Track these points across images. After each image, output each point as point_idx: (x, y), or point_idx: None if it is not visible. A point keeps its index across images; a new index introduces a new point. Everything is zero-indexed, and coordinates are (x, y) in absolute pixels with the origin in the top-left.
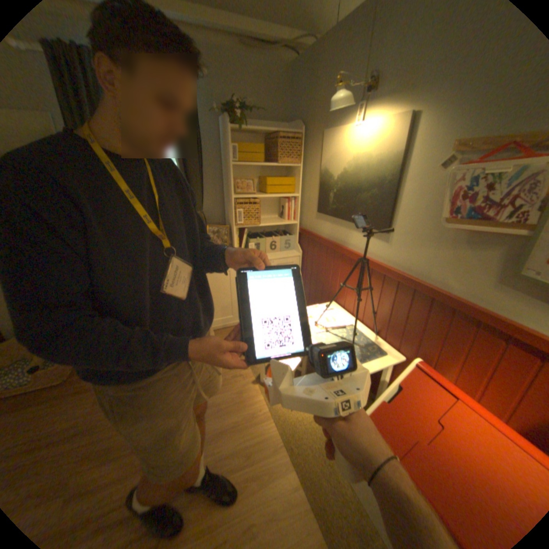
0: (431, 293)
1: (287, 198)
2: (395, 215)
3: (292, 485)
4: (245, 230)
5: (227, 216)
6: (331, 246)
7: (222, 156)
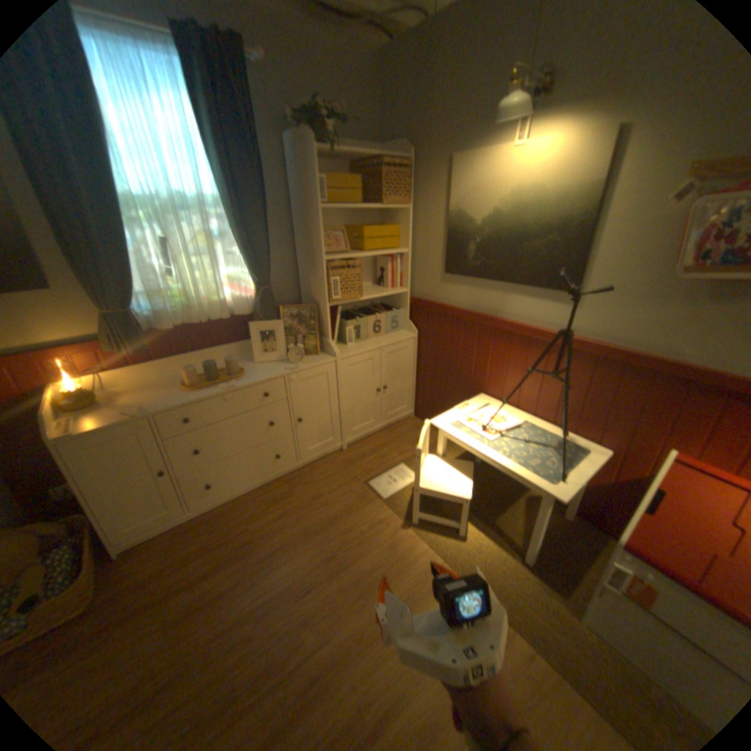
0: (655, 365)
1: (388, 256)
2: (589, 268)
3: (524, 655)
4: (339, 308)
5: (306, 289)
6: (475, 319)
7: (292, 196)
